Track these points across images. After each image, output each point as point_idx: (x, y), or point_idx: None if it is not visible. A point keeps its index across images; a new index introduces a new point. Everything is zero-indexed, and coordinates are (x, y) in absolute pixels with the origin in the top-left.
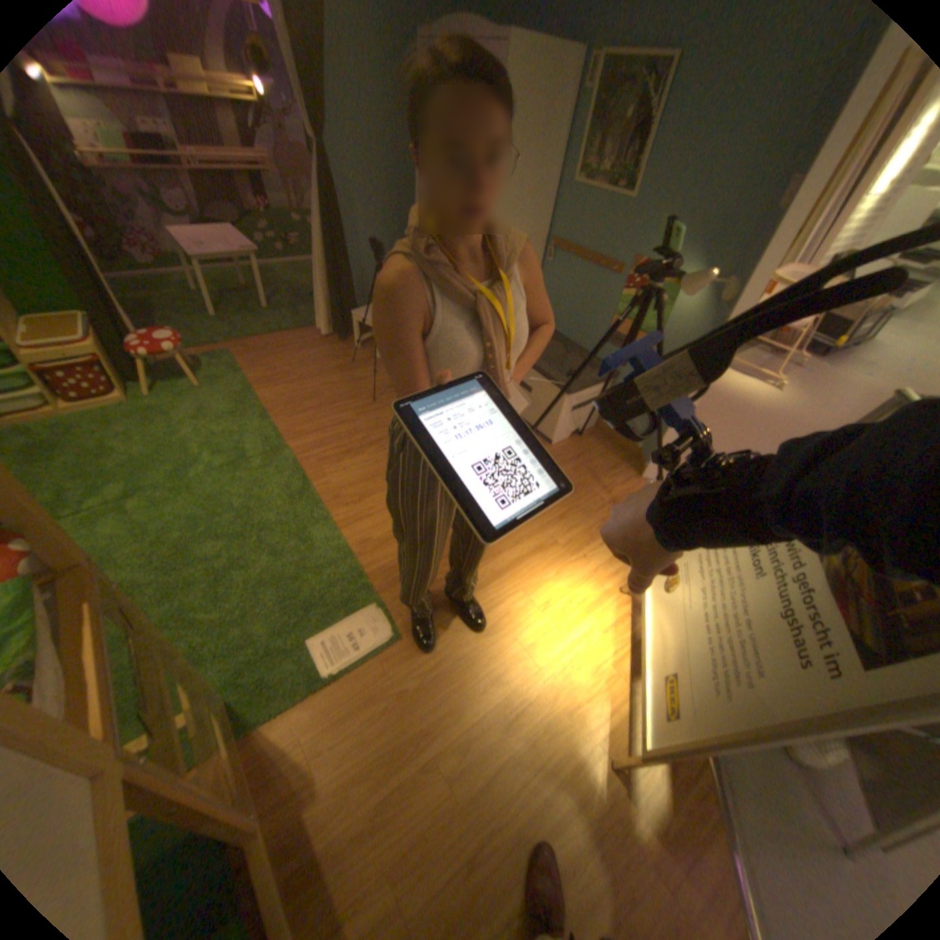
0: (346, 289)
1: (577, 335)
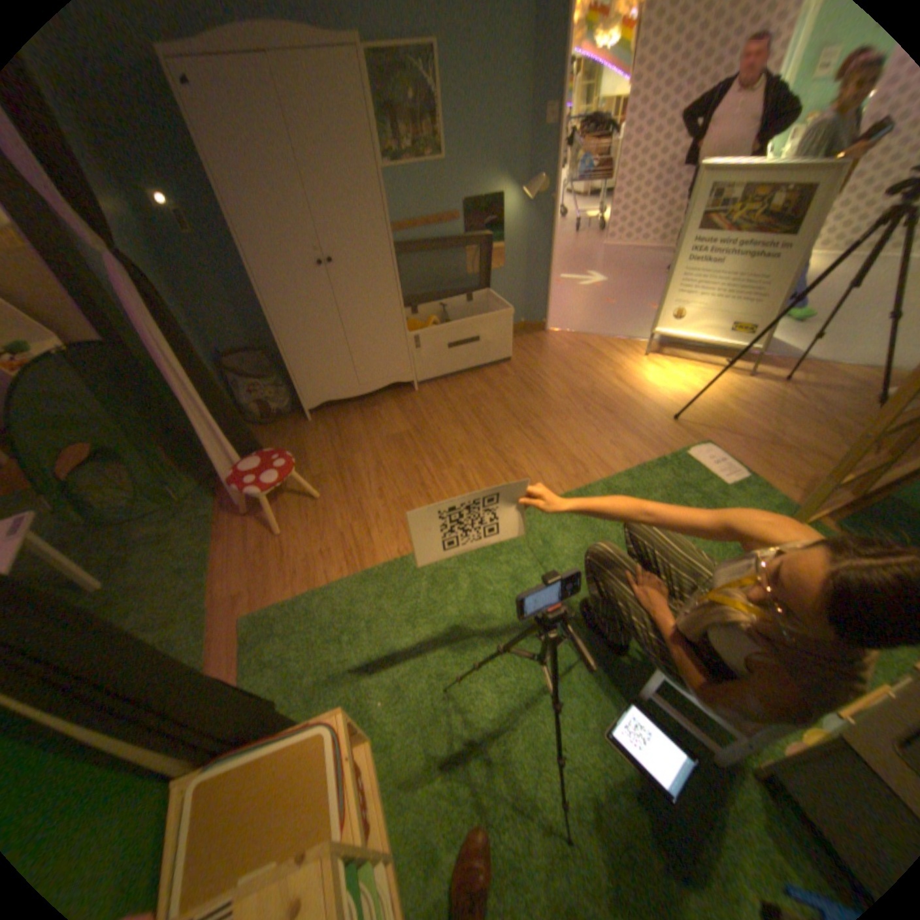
0: (240, 422)
1: (440, 287)
